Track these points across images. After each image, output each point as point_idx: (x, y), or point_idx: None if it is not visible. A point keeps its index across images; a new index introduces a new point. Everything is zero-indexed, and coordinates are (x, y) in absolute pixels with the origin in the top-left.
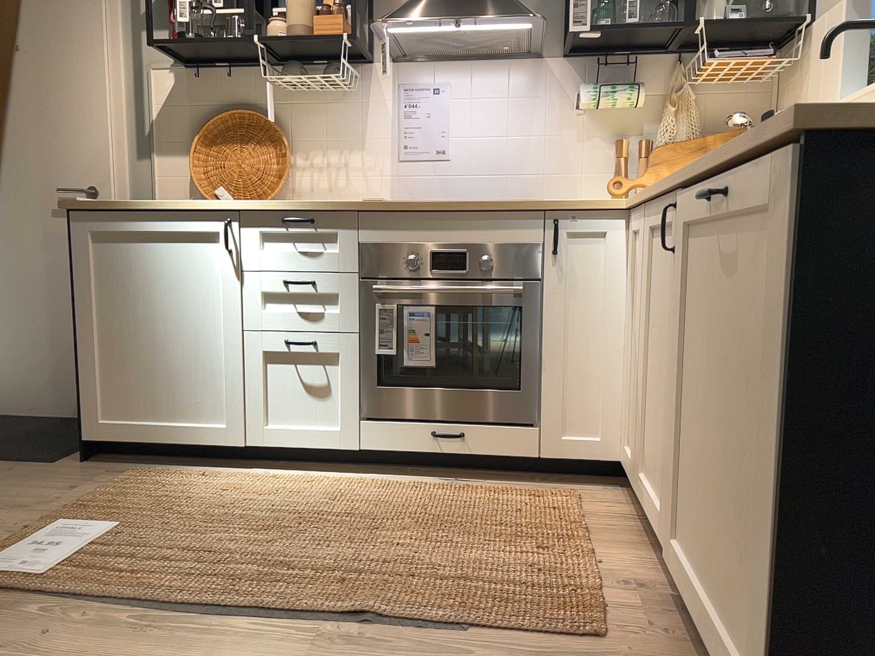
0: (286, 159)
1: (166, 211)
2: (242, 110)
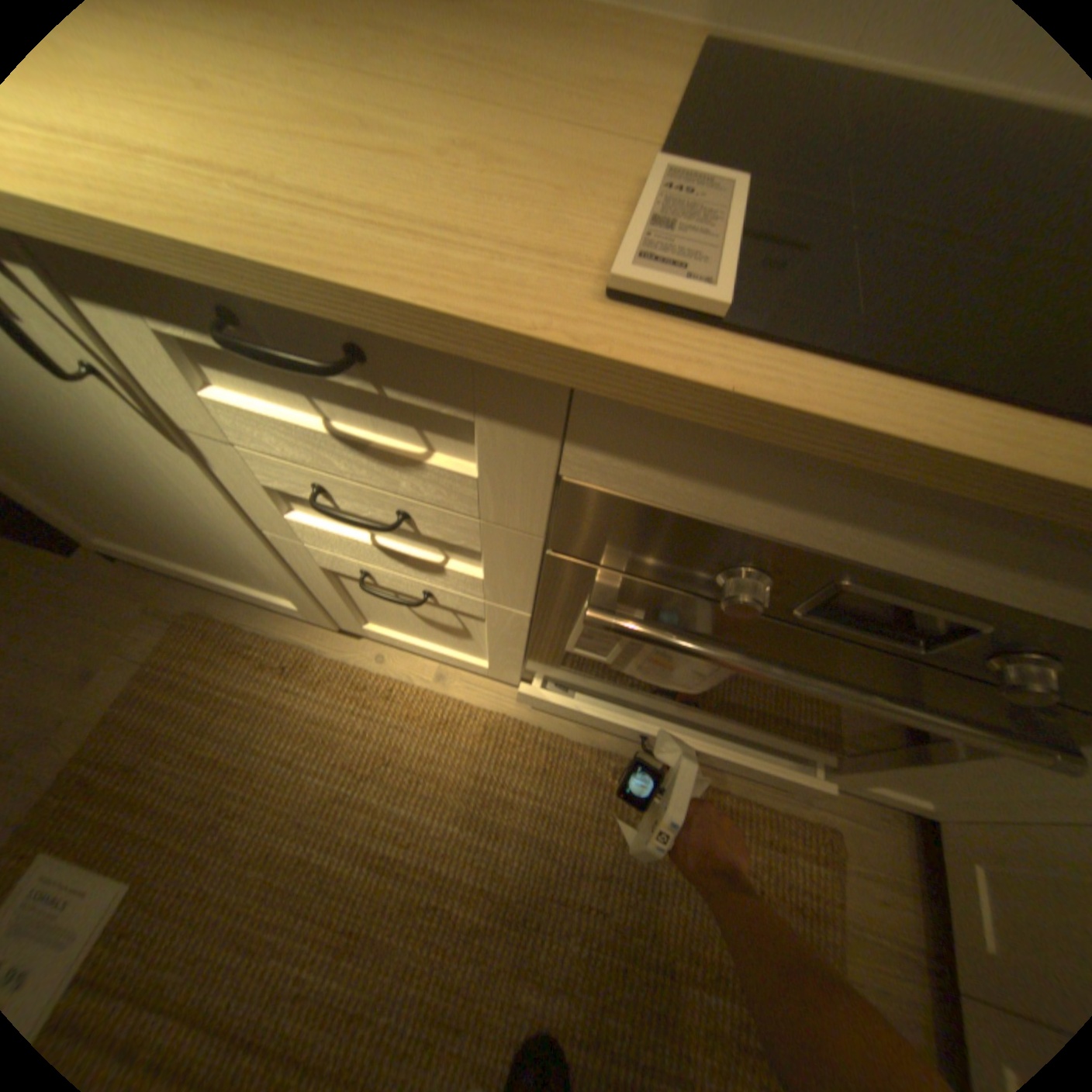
0: None
1: None
2: None
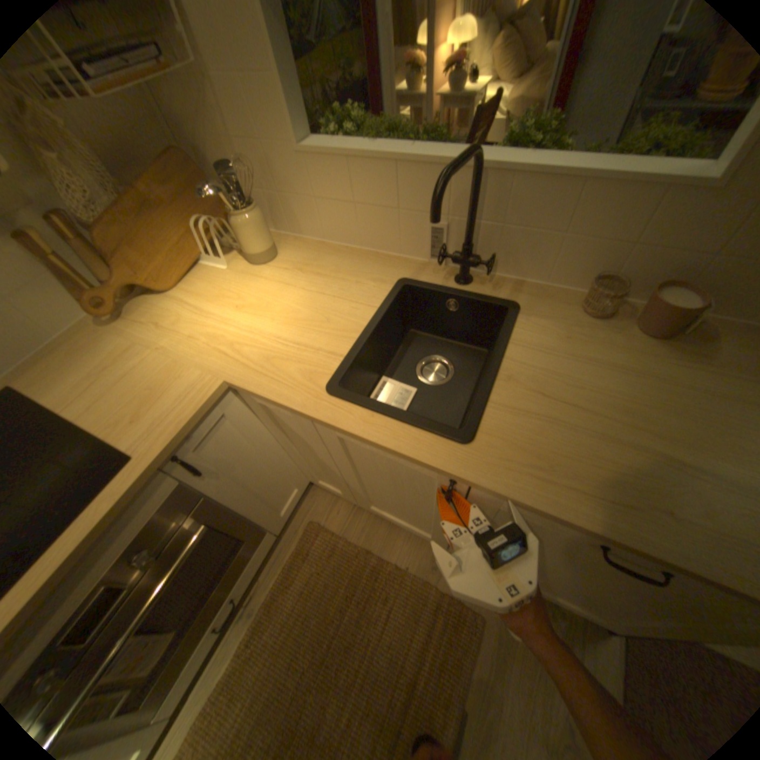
0: None
1: None
2: None
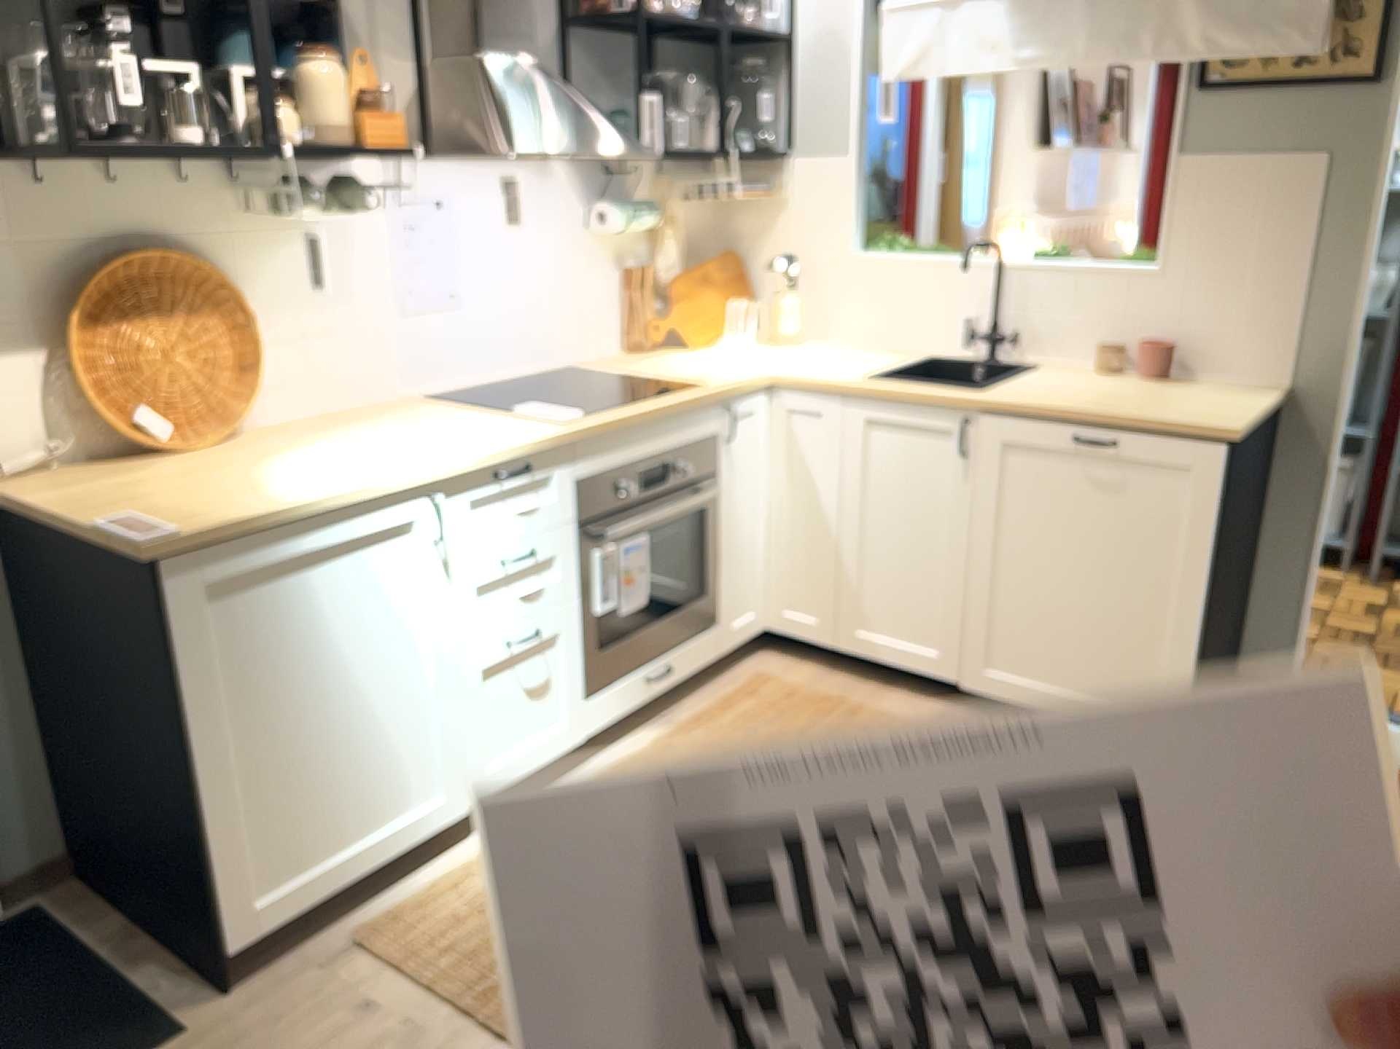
0: (260, 337)
1: (334, 508)
2: (156, 251)
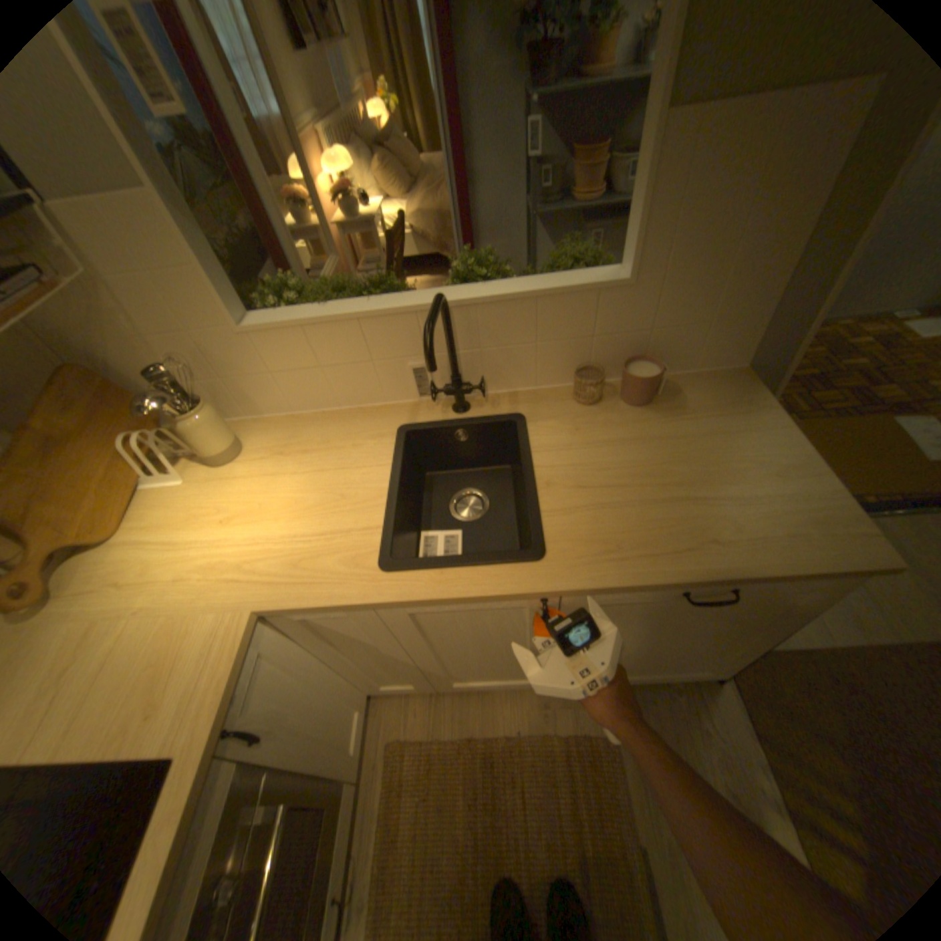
0: None
1: None
2: None
